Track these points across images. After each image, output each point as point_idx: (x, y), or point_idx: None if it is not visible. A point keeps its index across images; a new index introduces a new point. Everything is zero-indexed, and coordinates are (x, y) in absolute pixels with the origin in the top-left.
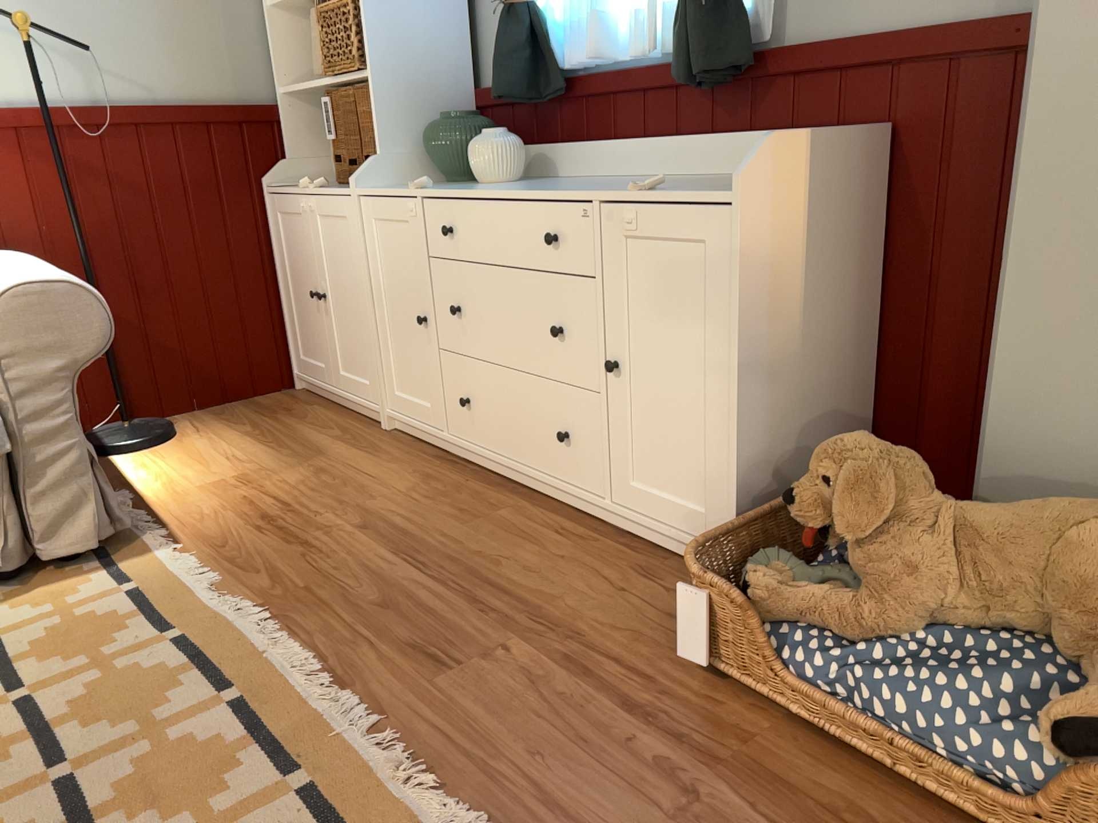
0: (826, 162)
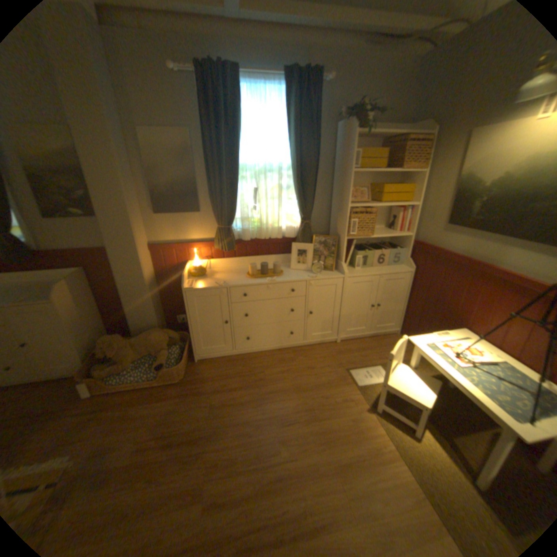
0: (71, 282)
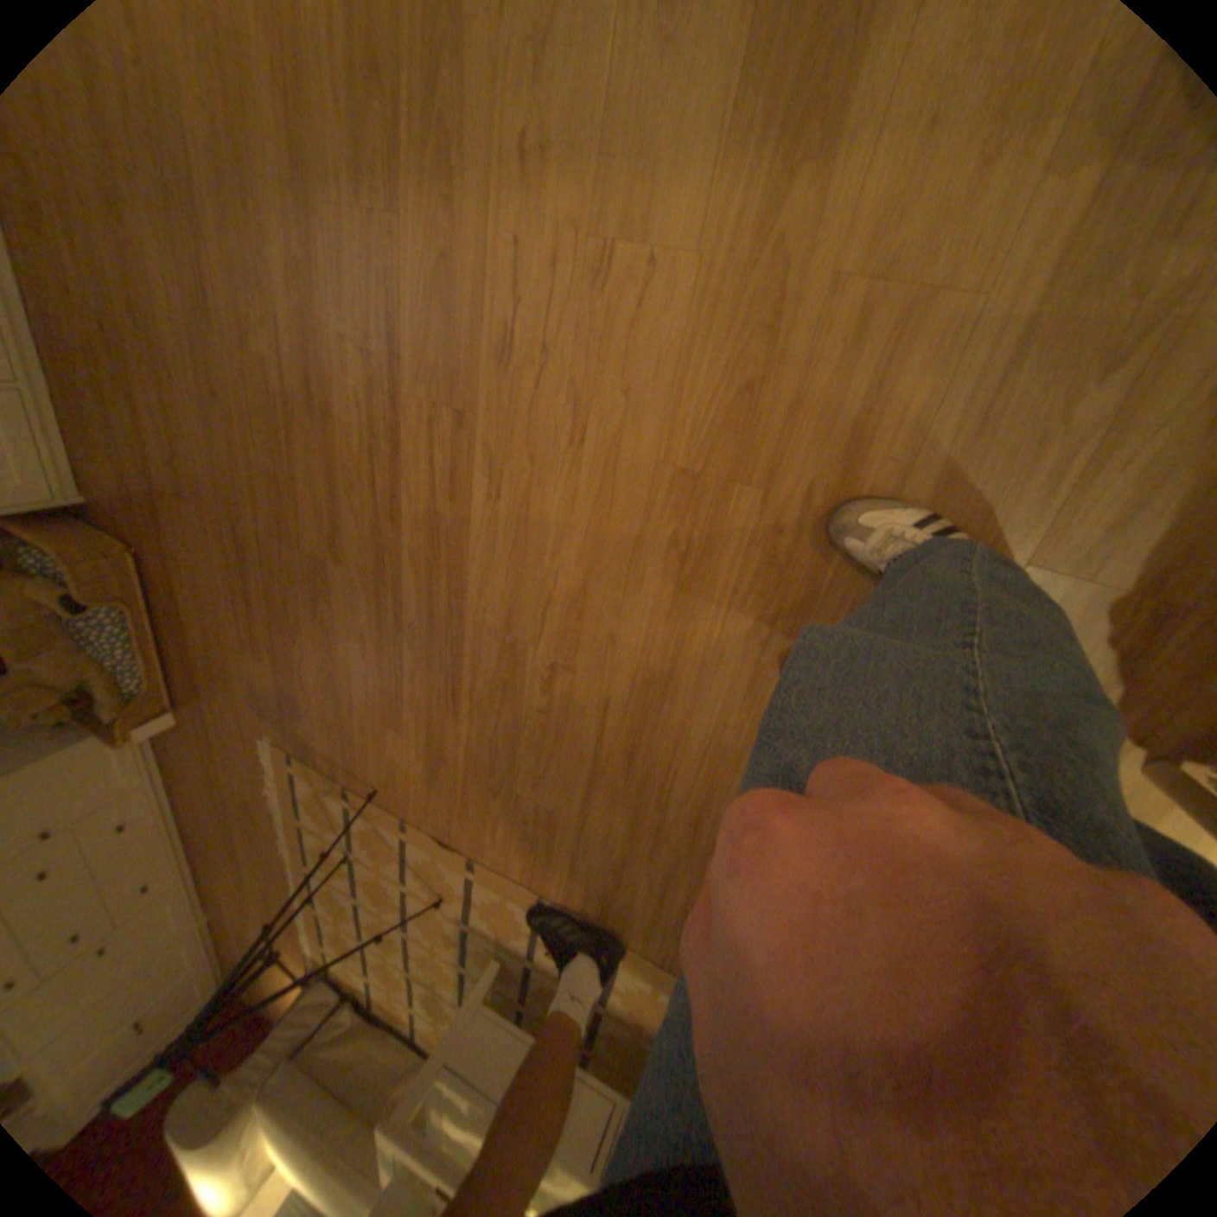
0: None
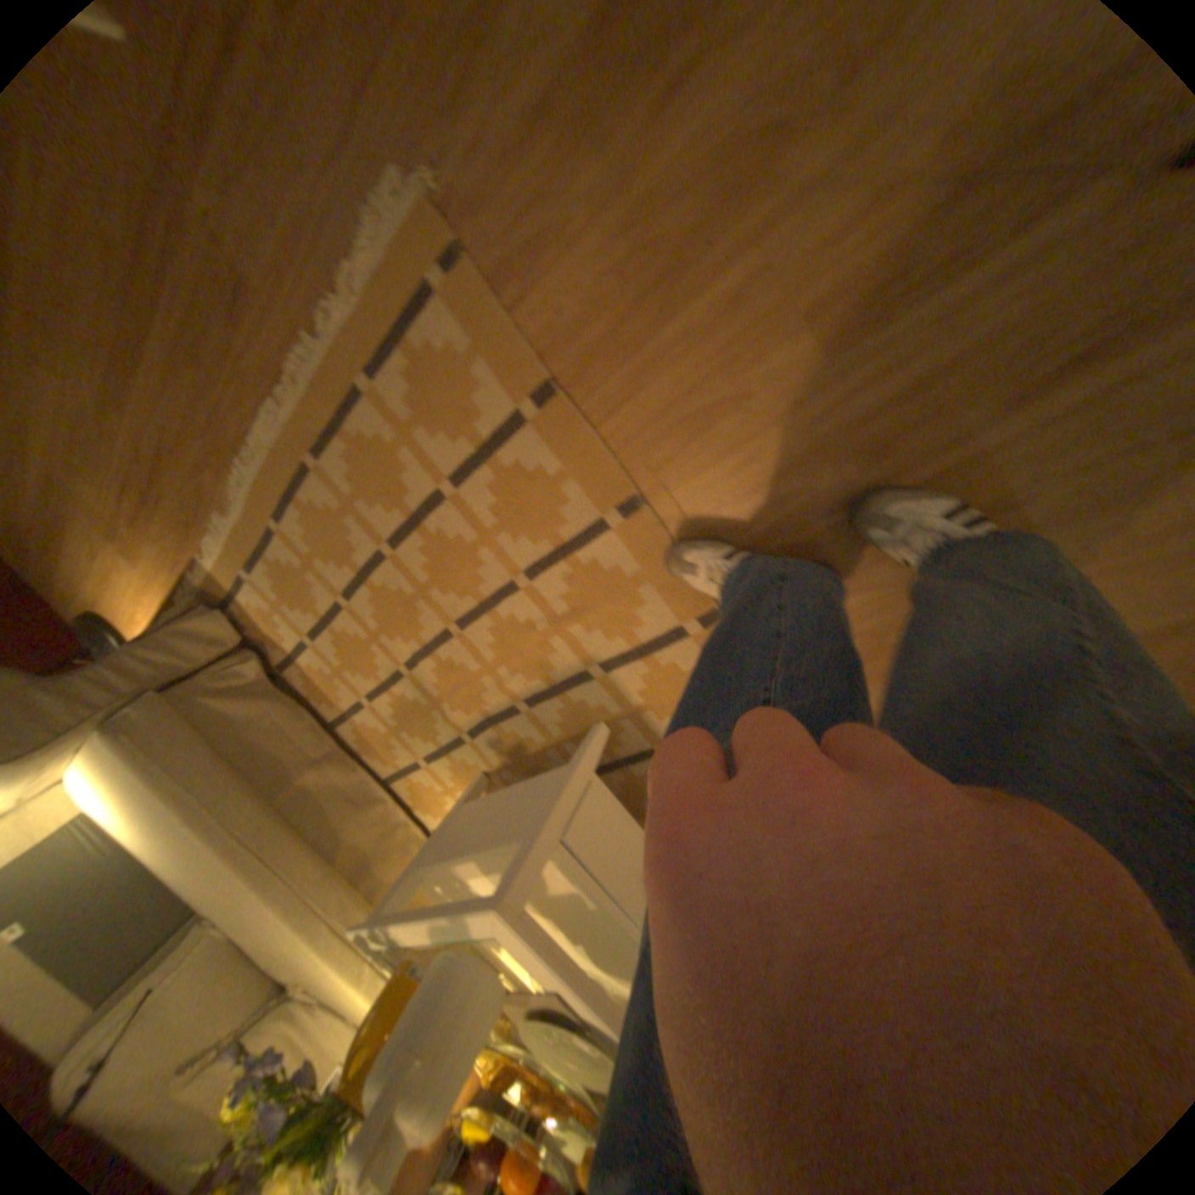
0: None
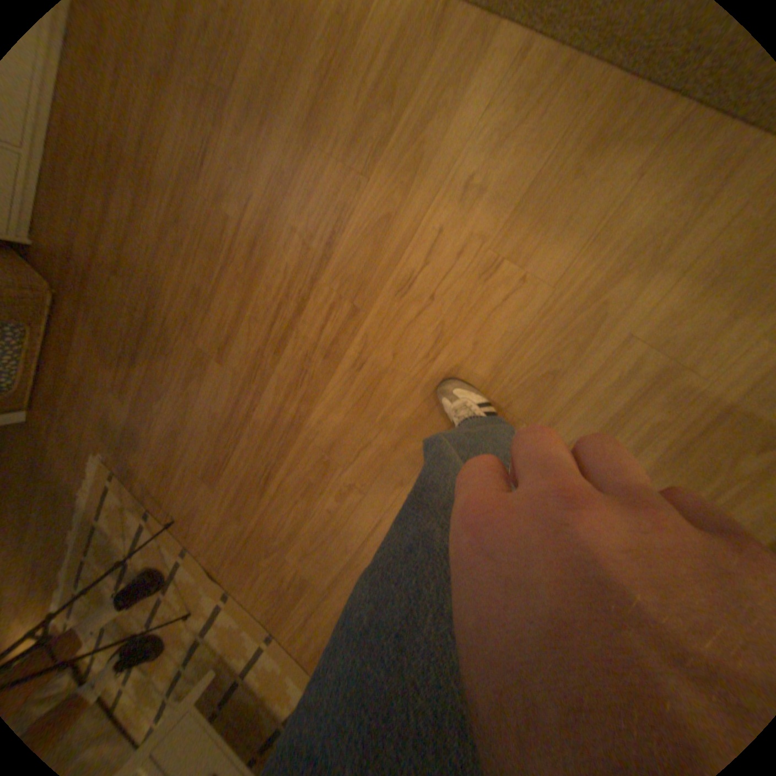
0: None
